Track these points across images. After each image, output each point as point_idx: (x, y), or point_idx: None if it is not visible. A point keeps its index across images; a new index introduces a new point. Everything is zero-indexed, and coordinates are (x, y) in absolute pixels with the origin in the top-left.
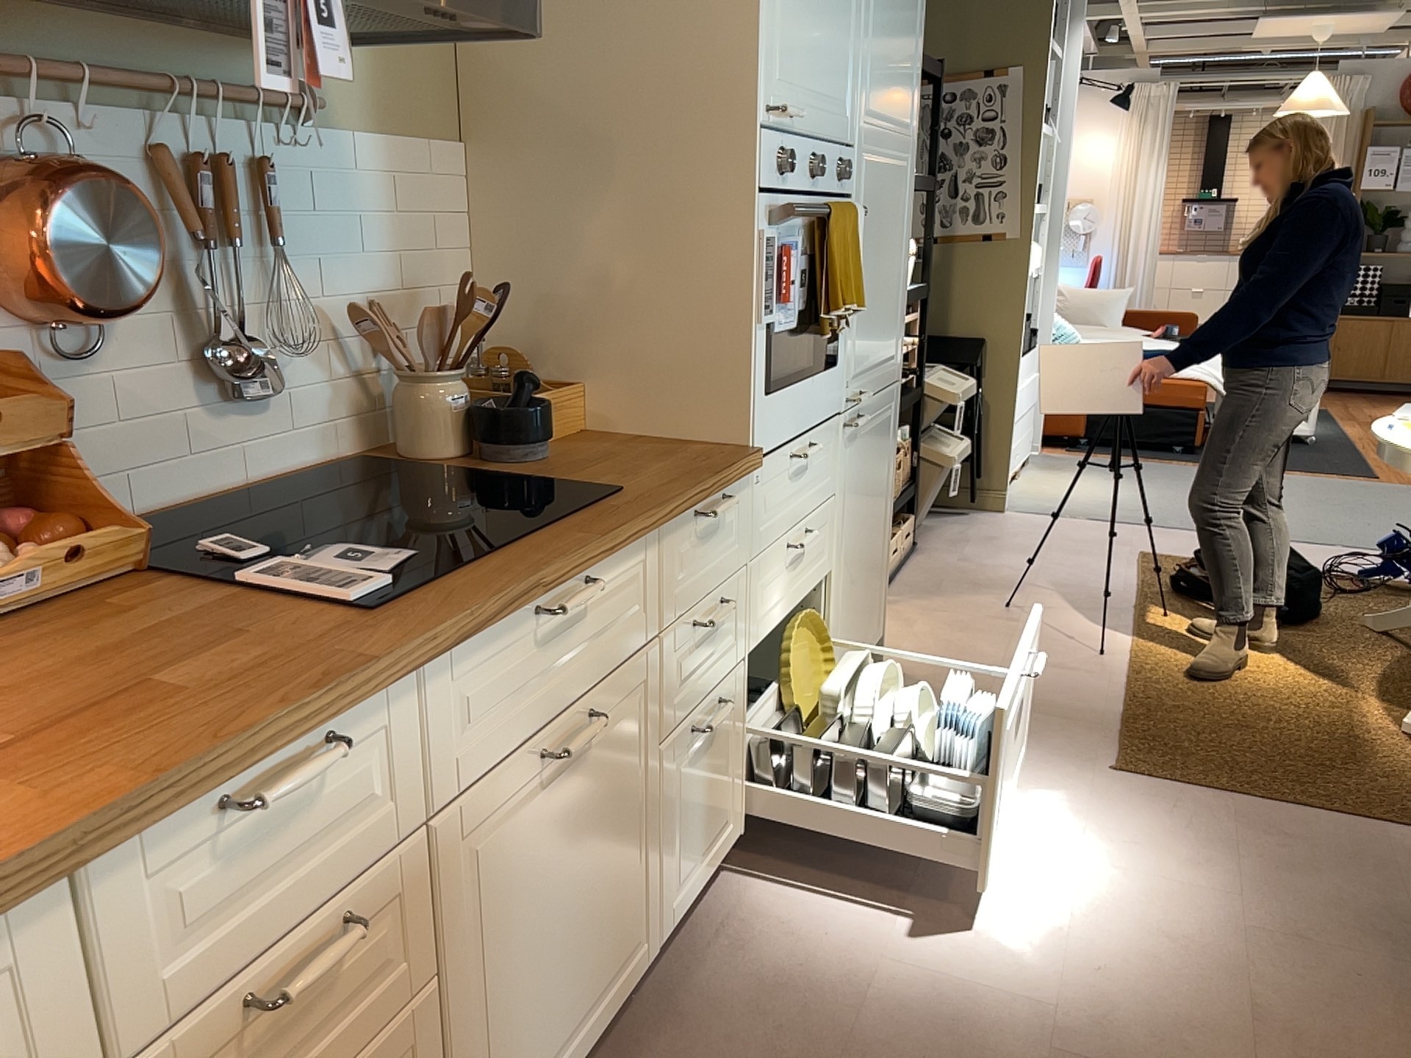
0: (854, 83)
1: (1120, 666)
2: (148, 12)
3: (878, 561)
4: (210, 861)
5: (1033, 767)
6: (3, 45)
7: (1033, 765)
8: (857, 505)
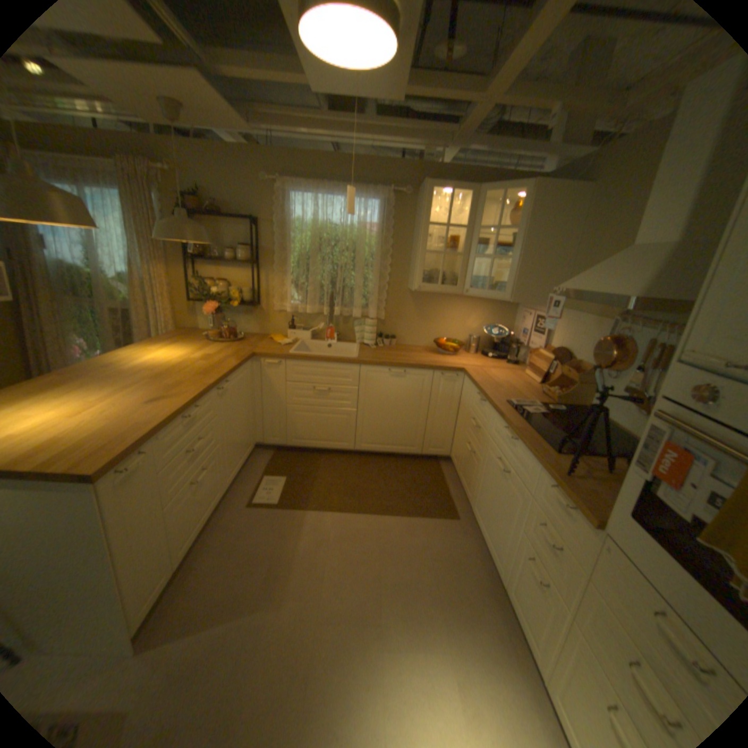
0: None
1: None
2: (675, 306)
3: None
4: (478, 400)
5: None
6: (637, 314)
7: None
8: None
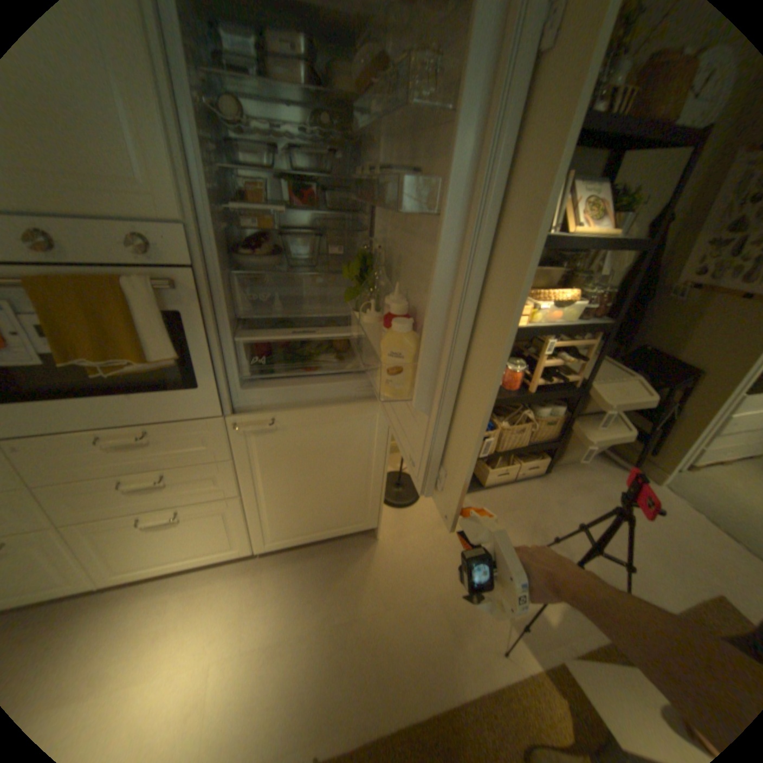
0: (152, 152)
1: (500, 683)
2: None
3: (352, 495)
4: None
5: (290, 696)
6: None
7: (293, 695)
8: (283, 467)
